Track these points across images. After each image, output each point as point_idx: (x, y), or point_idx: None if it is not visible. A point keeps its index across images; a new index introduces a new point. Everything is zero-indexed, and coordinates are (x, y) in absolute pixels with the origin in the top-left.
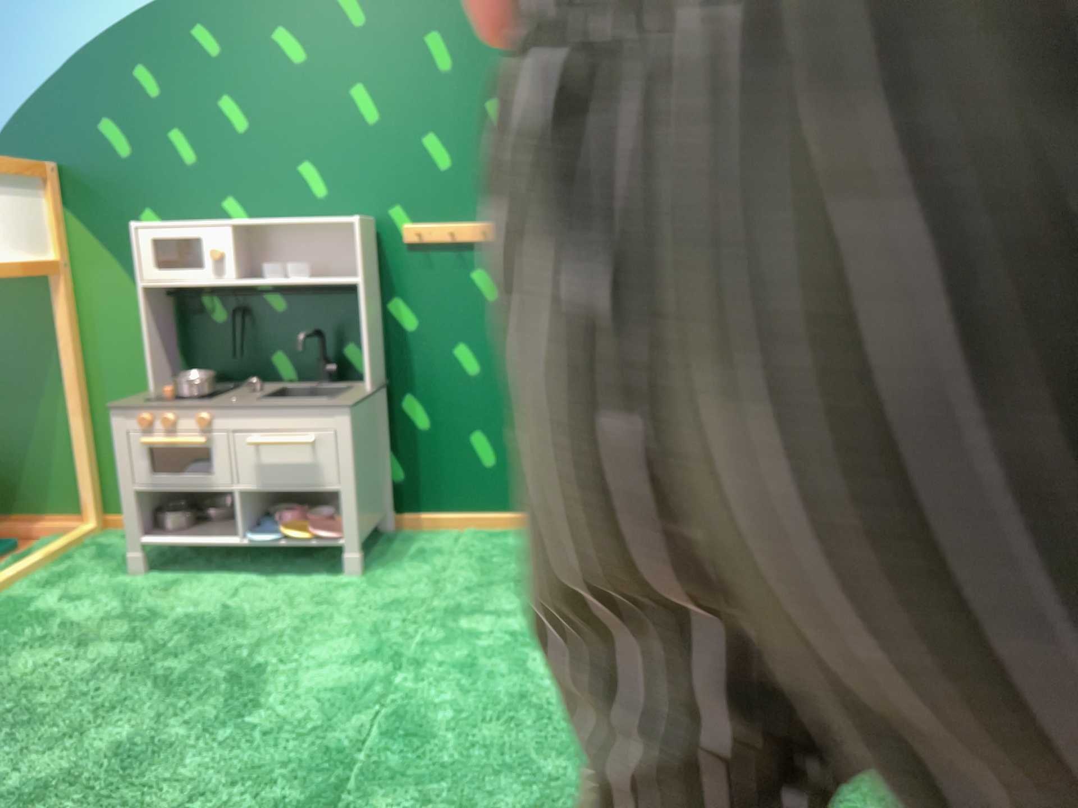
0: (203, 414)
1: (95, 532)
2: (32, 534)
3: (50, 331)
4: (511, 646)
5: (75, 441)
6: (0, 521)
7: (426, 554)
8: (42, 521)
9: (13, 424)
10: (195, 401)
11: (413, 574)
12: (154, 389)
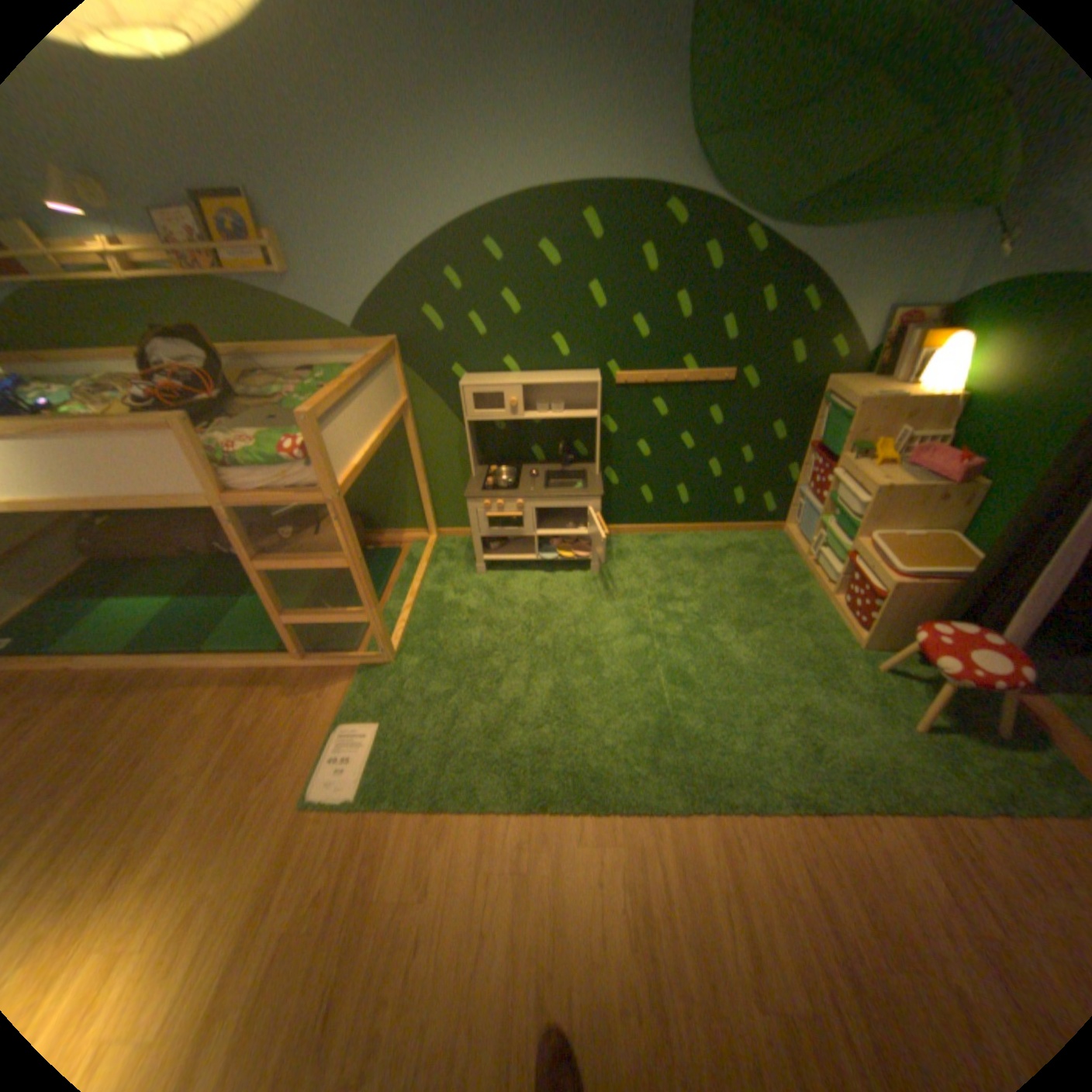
0: (519, 502)
1: (437, 541)
2: (402, 542)
3: (400, 438)
4: (697, 622)
5: (422, 497)
6: (381, 535)
7: (621, 554)
8: (404, 534)
9: (382, 487)
10: (508, 491)
11: (623, 570)
12: (475, 478)
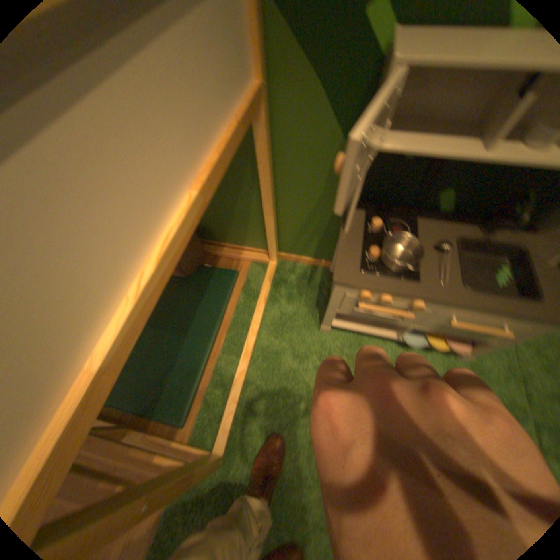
0: (422, 304)
1: (277, 266)
2: (241, 260)
3: (246, 148)
4: None
5: (268, 227)
6: (220, 246)
7: None
8: (243, 250)
9: (221, 205)
10: (405, 276)
11: (498, 364)
12: (350, 234)
